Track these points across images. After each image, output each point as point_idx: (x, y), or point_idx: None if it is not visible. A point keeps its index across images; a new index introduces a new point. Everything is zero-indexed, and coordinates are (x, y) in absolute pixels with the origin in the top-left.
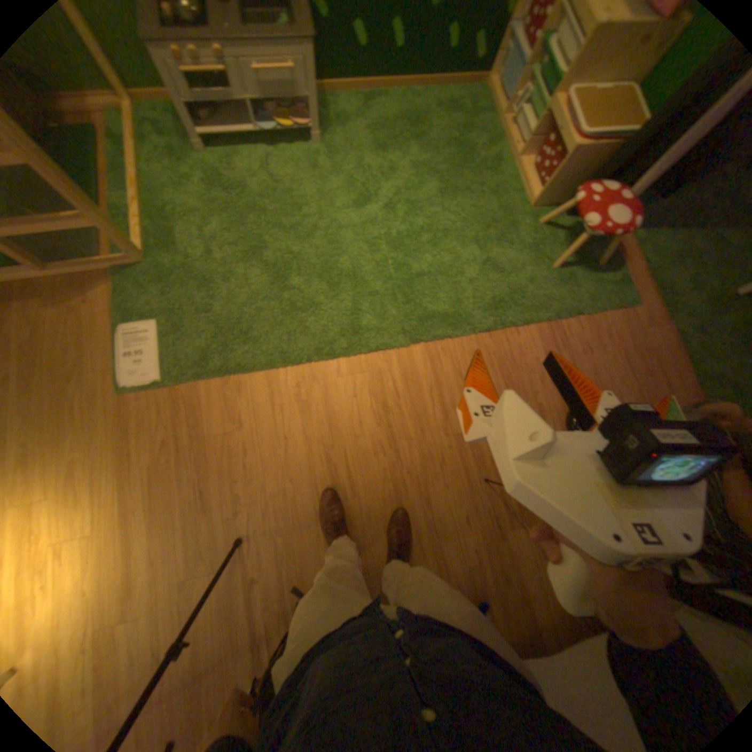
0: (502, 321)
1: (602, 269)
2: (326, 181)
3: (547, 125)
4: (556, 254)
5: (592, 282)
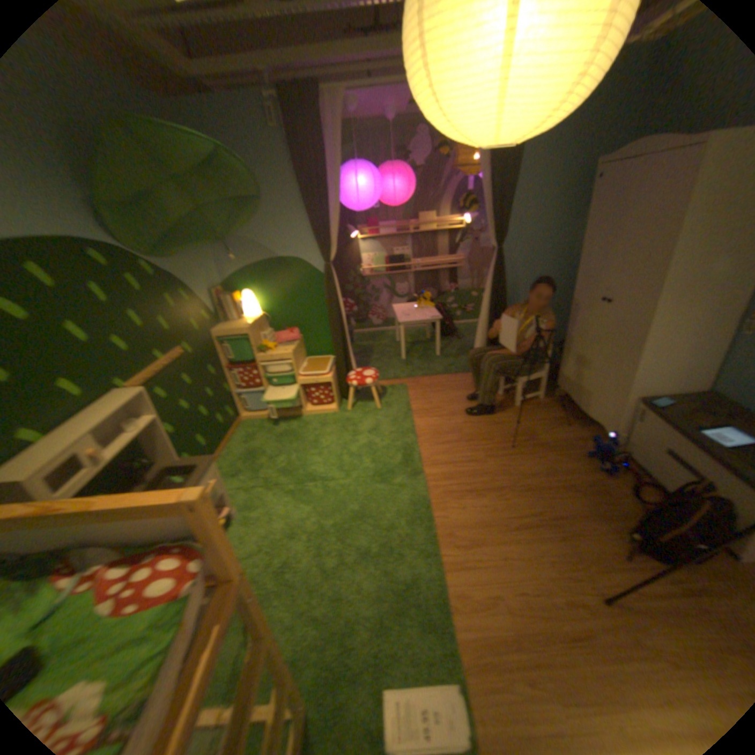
0: (409, 430)
1: (383, 391)
2: (272, 513)
3: (306, 387)
4: (371, 404)
5: (390, 395)
